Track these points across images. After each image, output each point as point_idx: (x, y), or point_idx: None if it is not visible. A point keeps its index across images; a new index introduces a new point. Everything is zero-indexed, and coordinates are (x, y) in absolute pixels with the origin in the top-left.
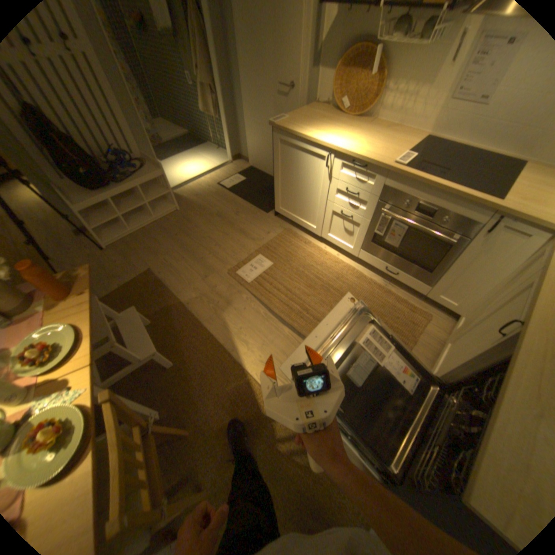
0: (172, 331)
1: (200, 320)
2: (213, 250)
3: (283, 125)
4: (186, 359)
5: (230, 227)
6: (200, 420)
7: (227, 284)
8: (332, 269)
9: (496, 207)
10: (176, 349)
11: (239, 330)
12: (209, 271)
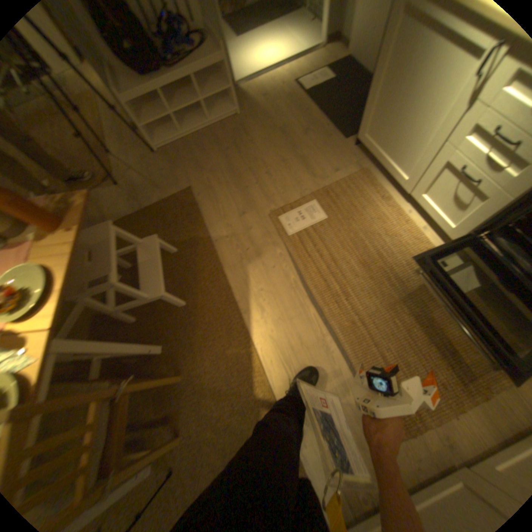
0: (193, 269)
1: (222, 266)
2: (260, 180)
3: None
4: (198, 304)
5: (290, 151)
6: (193, 373)
7: (263, 230)
8: (407, 248)
9: None
10: (192, 290)
11: (258, 292)
12: (248, 208)
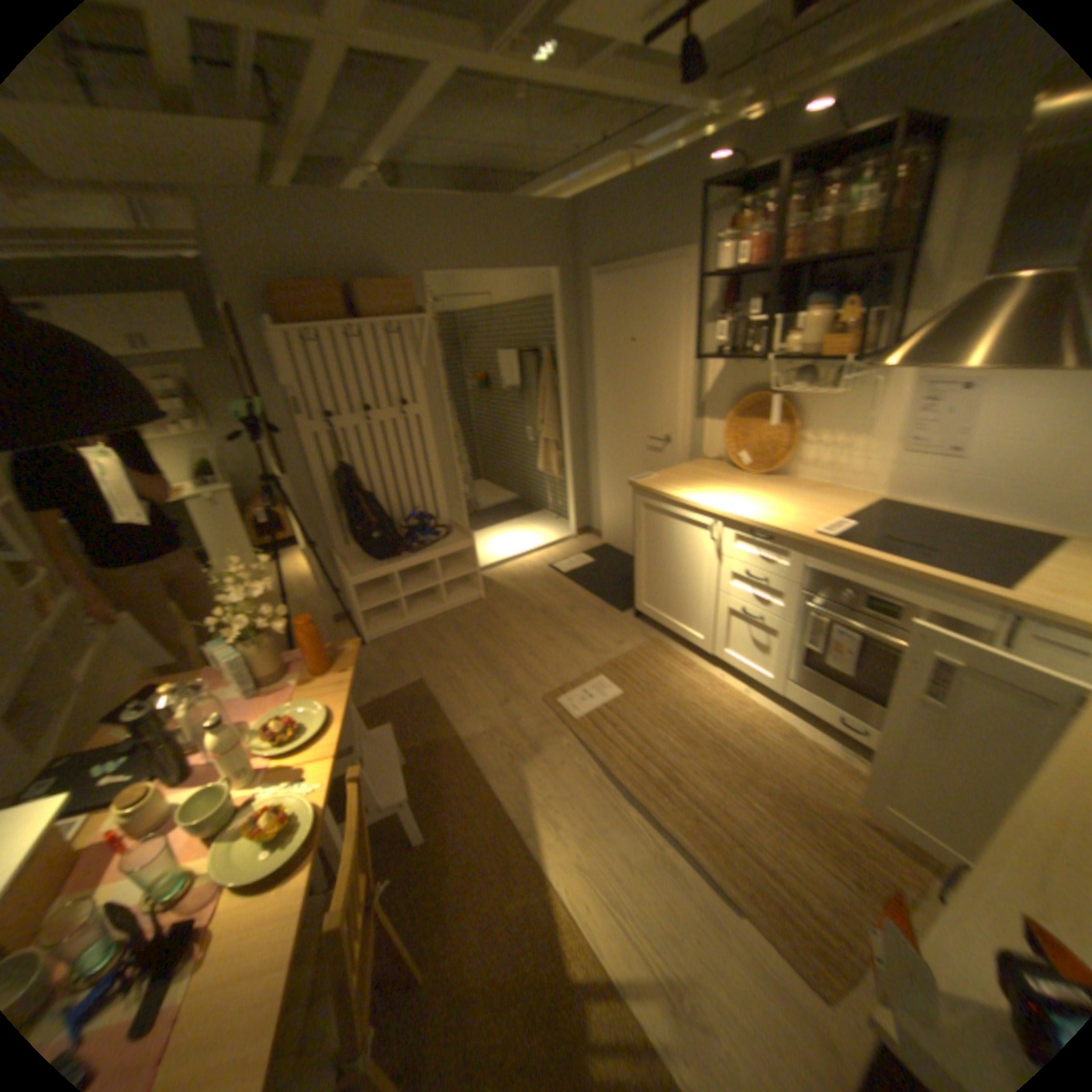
0: (437, 783)
1: (485, 773)
2: (526, 661)
3: (650, 486)
4: (449, 836)
5: (559, 629)
6: (450, 961)
7: (540, 718)
8: (736, 715)
9: (1001, 601)
10: (437, 815)
11: (548, 801)
12: (515, 694)
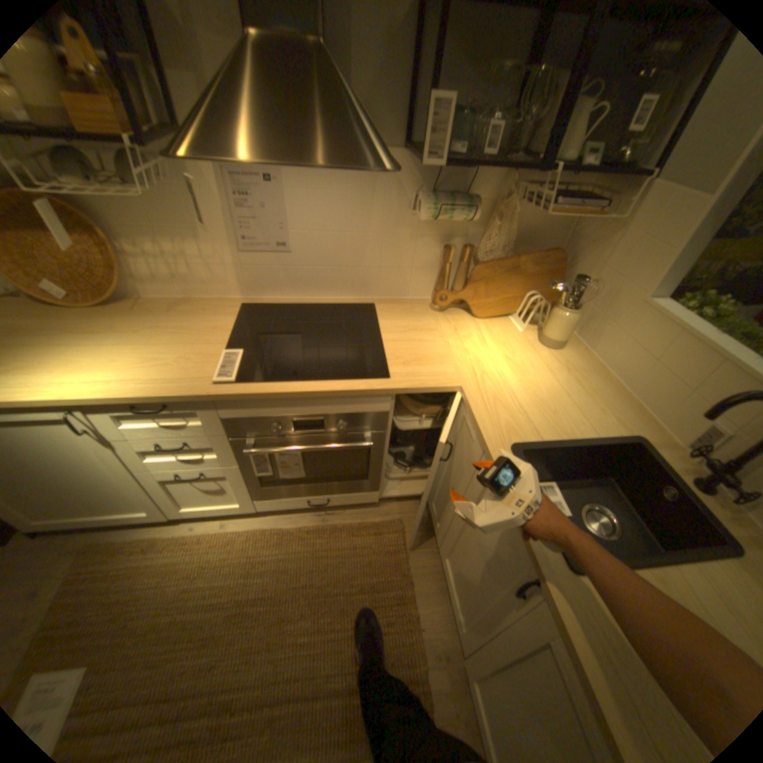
0: None
1: None
2: None
3: None
4: None
5: None
6: None
7: None
8: (228, 563)
9: (390, 392)
10: None
11: None
12: None
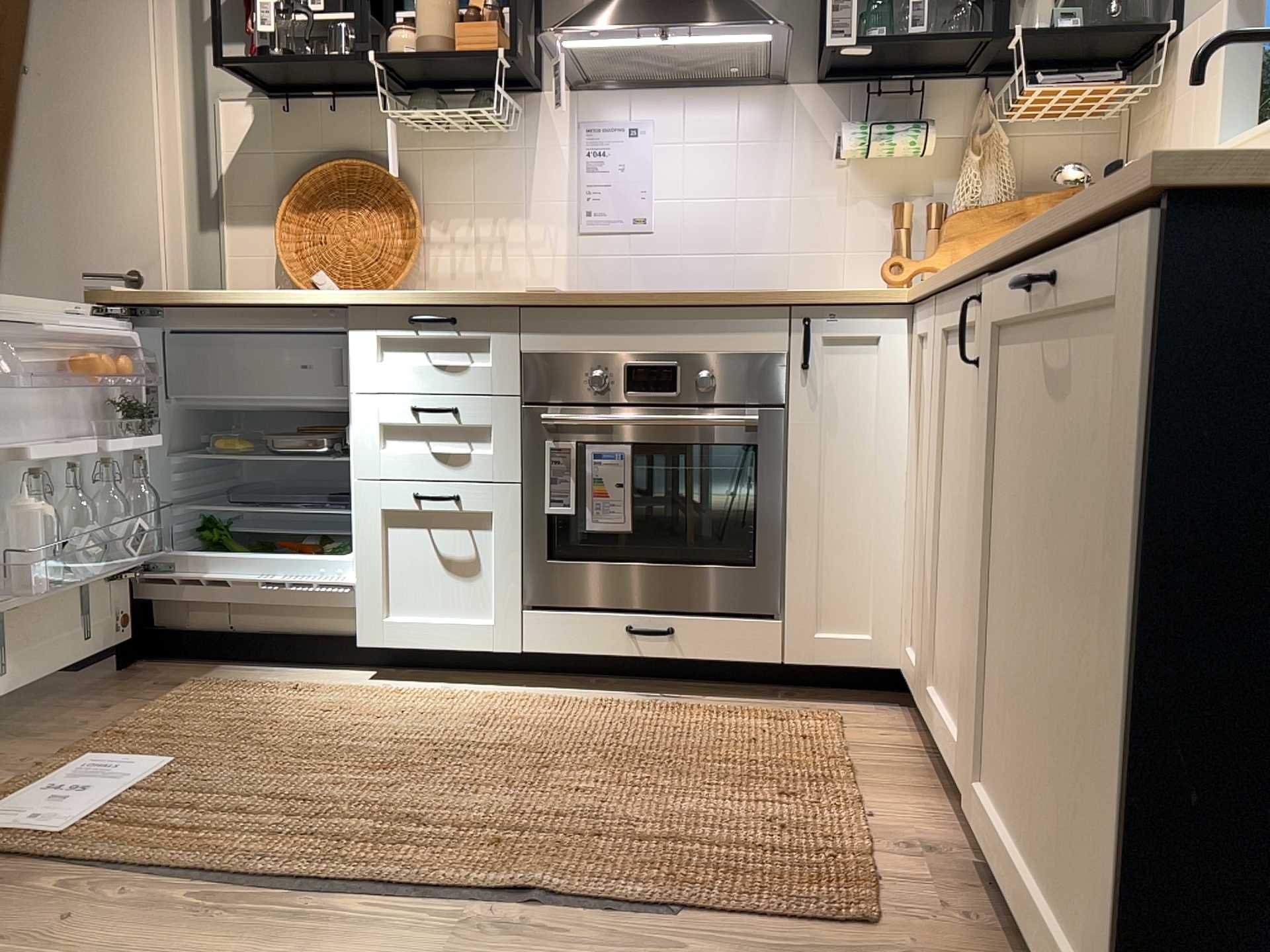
0: None
1: None
2: None
3: (148, 293)
4: None
5: None
6: None
7: None
8: (451, 715)
9: (787, 300)
10: None
11: None
12: None
